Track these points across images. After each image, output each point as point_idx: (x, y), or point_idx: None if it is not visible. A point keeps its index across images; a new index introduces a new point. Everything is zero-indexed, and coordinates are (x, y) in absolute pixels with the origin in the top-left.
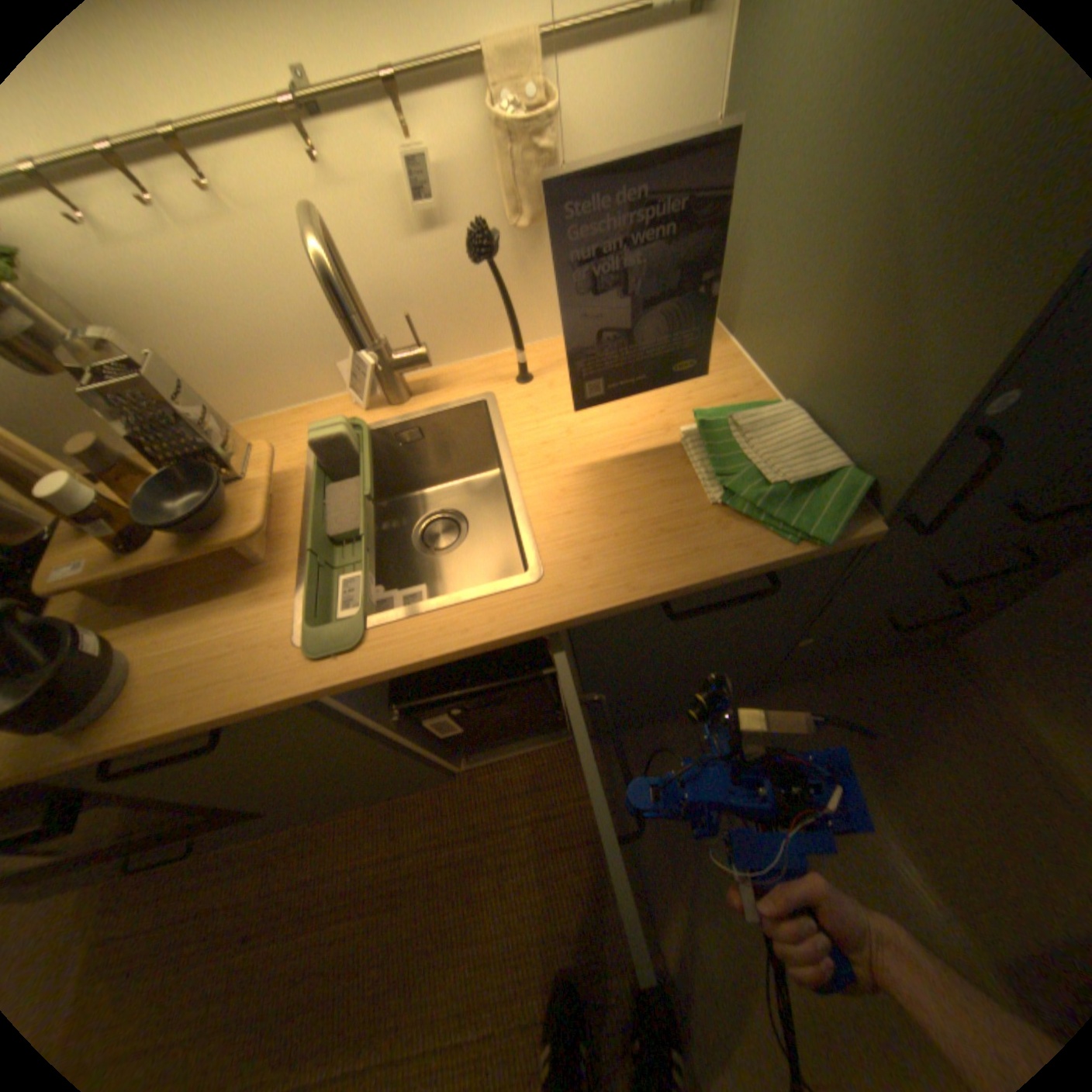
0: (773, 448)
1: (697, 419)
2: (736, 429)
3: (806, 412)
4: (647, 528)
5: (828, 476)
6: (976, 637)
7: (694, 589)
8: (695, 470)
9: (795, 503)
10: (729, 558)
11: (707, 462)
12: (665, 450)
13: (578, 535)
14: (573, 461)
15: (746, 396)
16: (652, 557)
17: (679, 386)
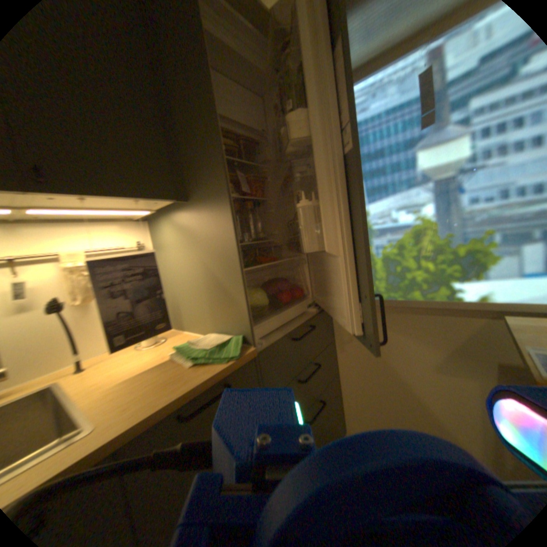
0: (204, 343)
1: (172, 350)
2: (189, 345)
3: (213, 332)
4: (156, 386)
5: (226, 341)
6: (347, 430)
7: (186, 397)
8: (175, 363)
9: (217, 352)
10: (199, 380)
11: (180, 358)
12: (160, 364)
13: (115, 405)
14: (109, 385)
15: (191, 339)
16: (160, 393)
17: (163, 348)
